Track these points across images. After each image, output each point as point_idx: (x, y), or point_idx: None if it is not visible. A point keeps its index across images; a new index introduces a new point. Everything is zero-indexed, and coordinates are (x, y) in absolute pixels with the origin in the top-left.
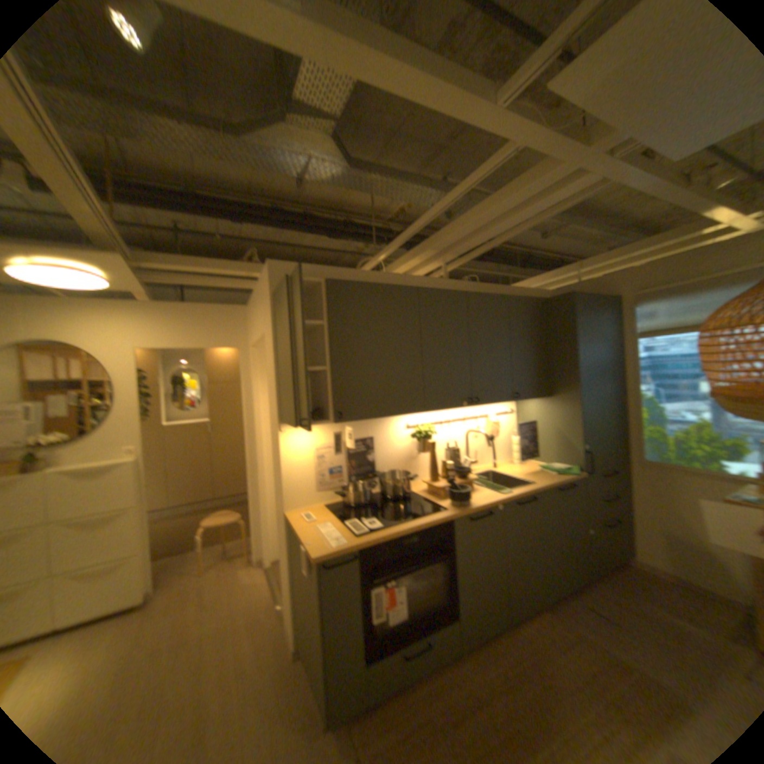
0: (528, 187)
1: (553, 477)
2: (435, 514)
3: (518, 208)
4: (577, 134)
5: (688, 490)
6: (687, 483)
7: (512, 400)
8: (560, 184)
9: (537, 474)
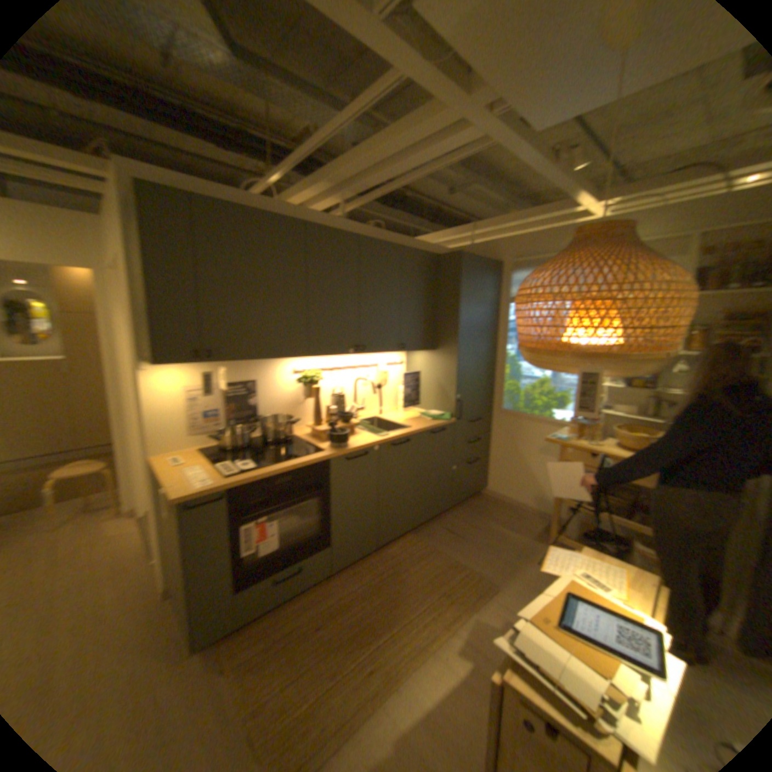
0: (415, 128)
1: (426, 422)
2: (309, 455)
3: (410, 152)
4: (457, 78)
5: (527, 433)
6: (527, 427)
7: (398, 352)
8: (447, 133)
9: (414, 420)
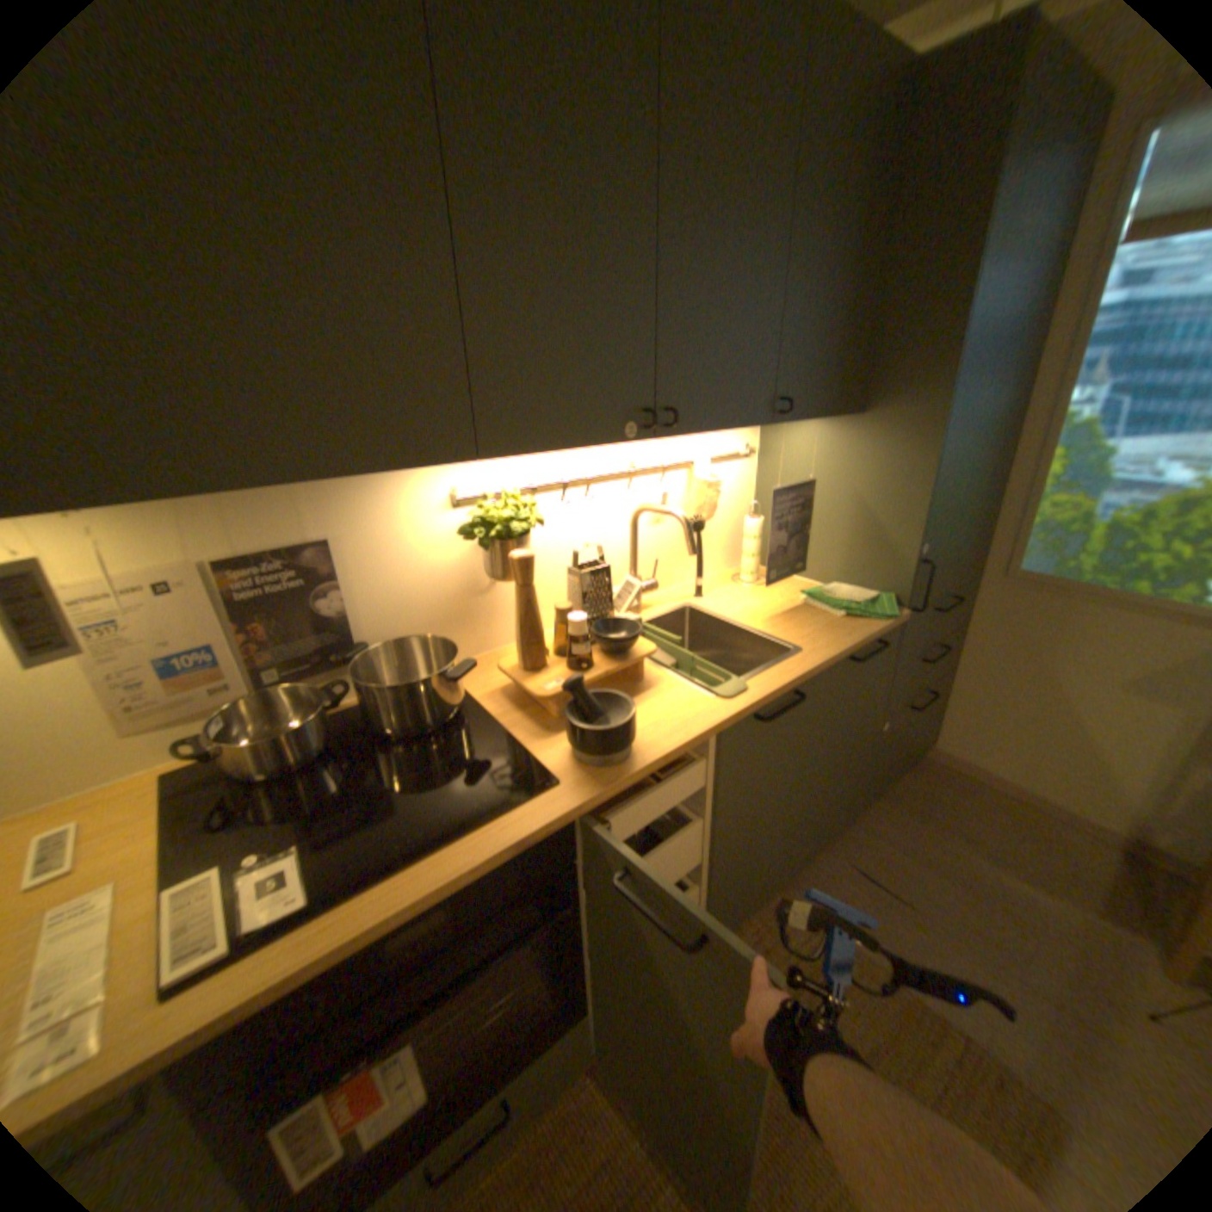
0: None
1: (837, 625)
2: (512, 809)
3: None
4: None
5: (1095, 636)
6: (1100, 623)
7: (767, 421)
8: None
9: (799, 616)
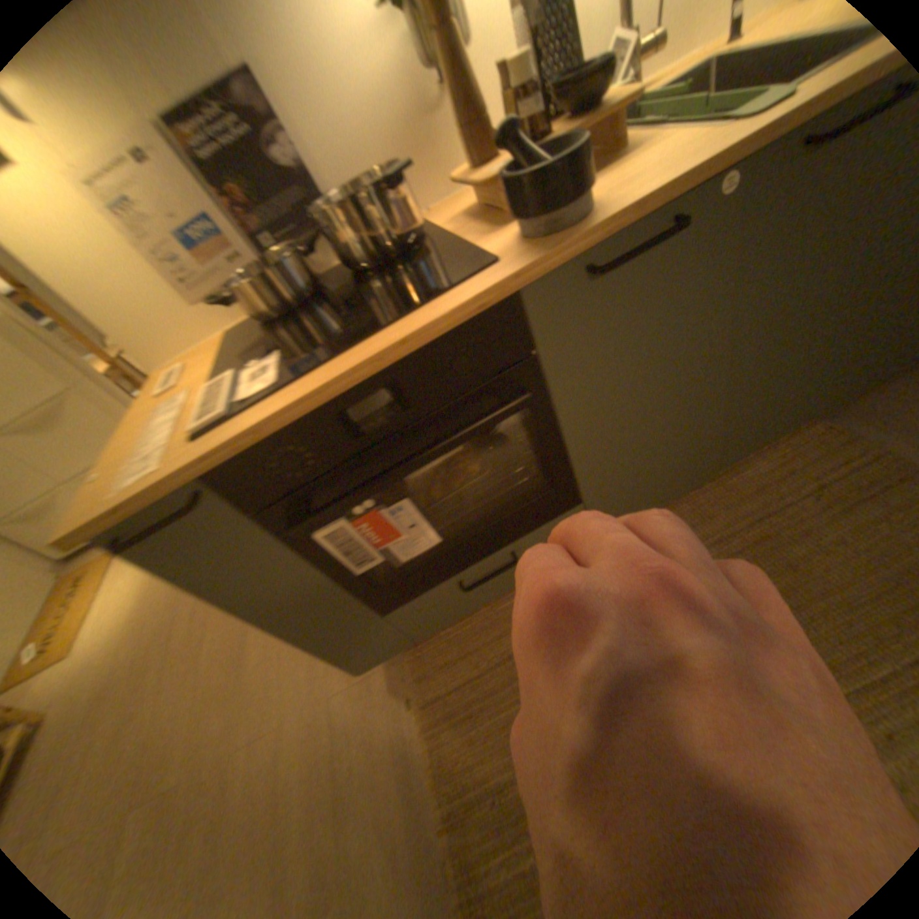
0: None
1: None
2: (447, 288)
3: None
4: None
5: None
6: None
7: None
8: None
9: None
